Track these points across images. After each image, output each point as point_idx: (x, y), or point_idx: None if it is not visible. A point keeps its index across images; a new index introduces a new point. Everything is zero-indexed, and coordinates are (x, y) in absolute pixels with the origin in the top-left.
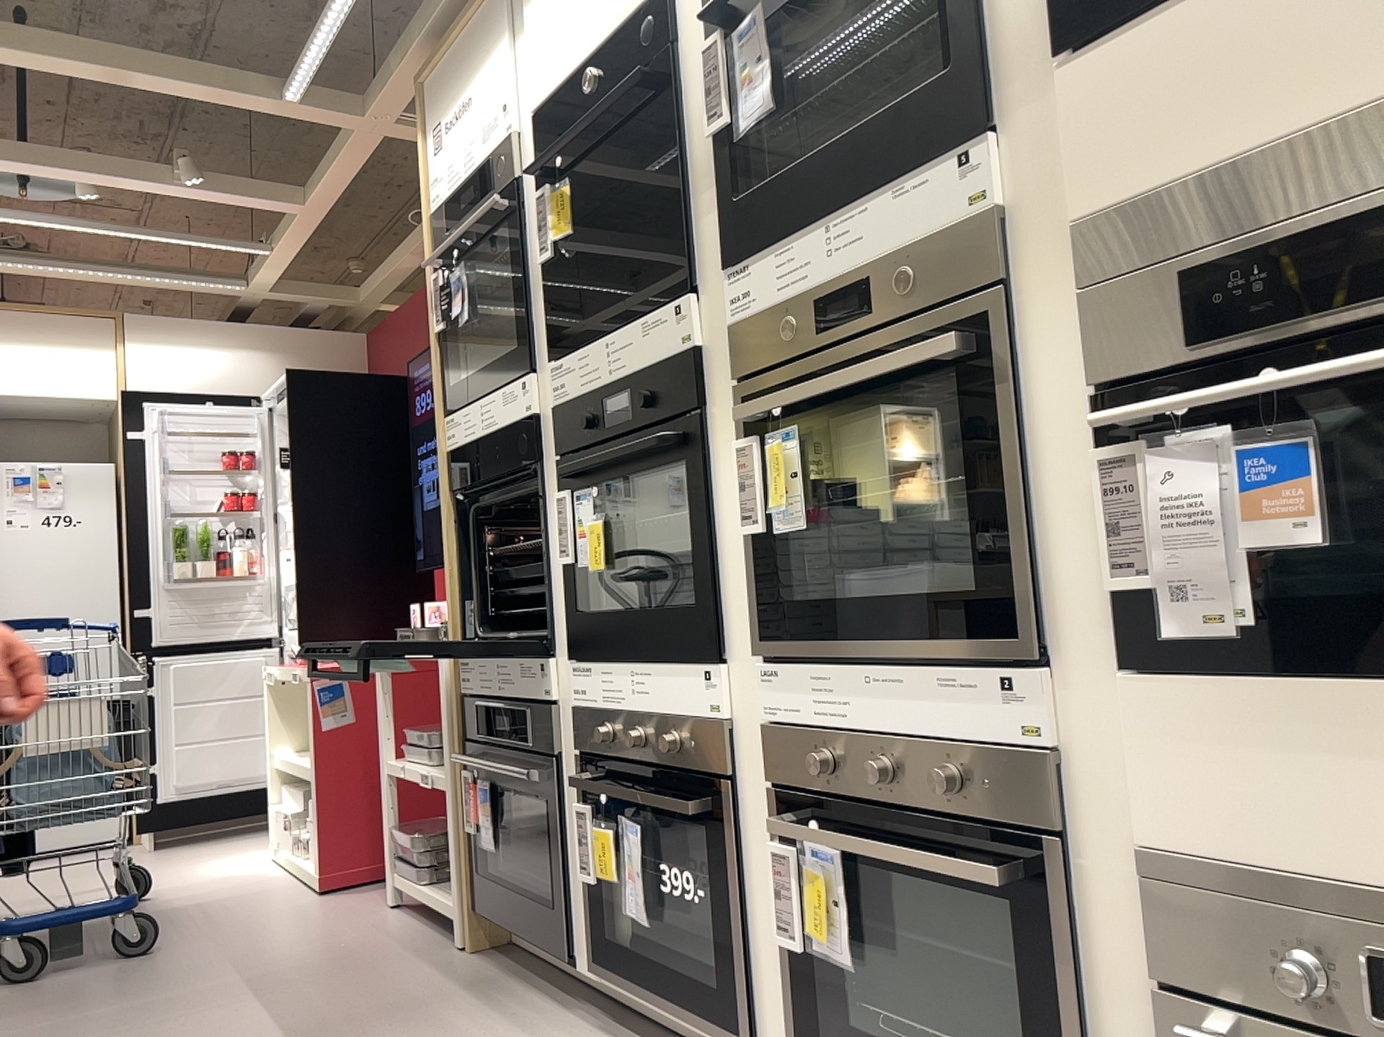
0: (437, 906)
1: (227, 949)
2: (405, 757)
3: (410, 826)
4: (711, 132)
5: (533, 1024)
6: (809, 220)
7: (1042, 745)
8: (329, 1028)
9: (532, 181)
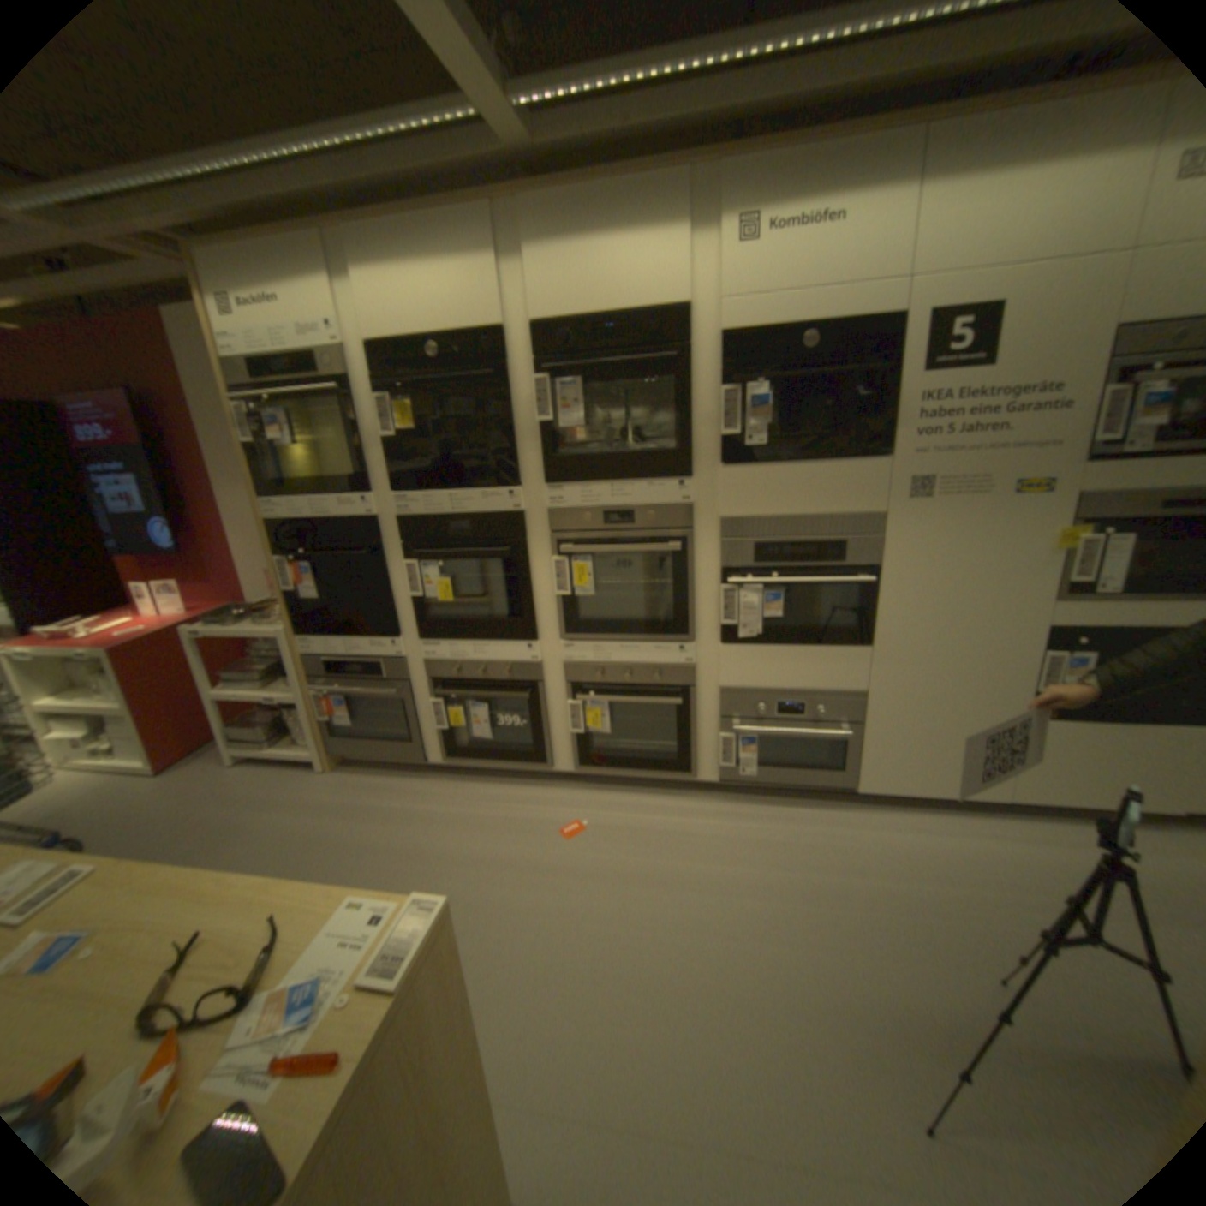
0: (286, 762)
1: (142, 837)
2: (216, 692)
3: (225, 726)
4: (537, 420)
5: (415, 795)
6: (602, 483)
7: (690, 666)
8: (309, 841)
9: (360, 382)
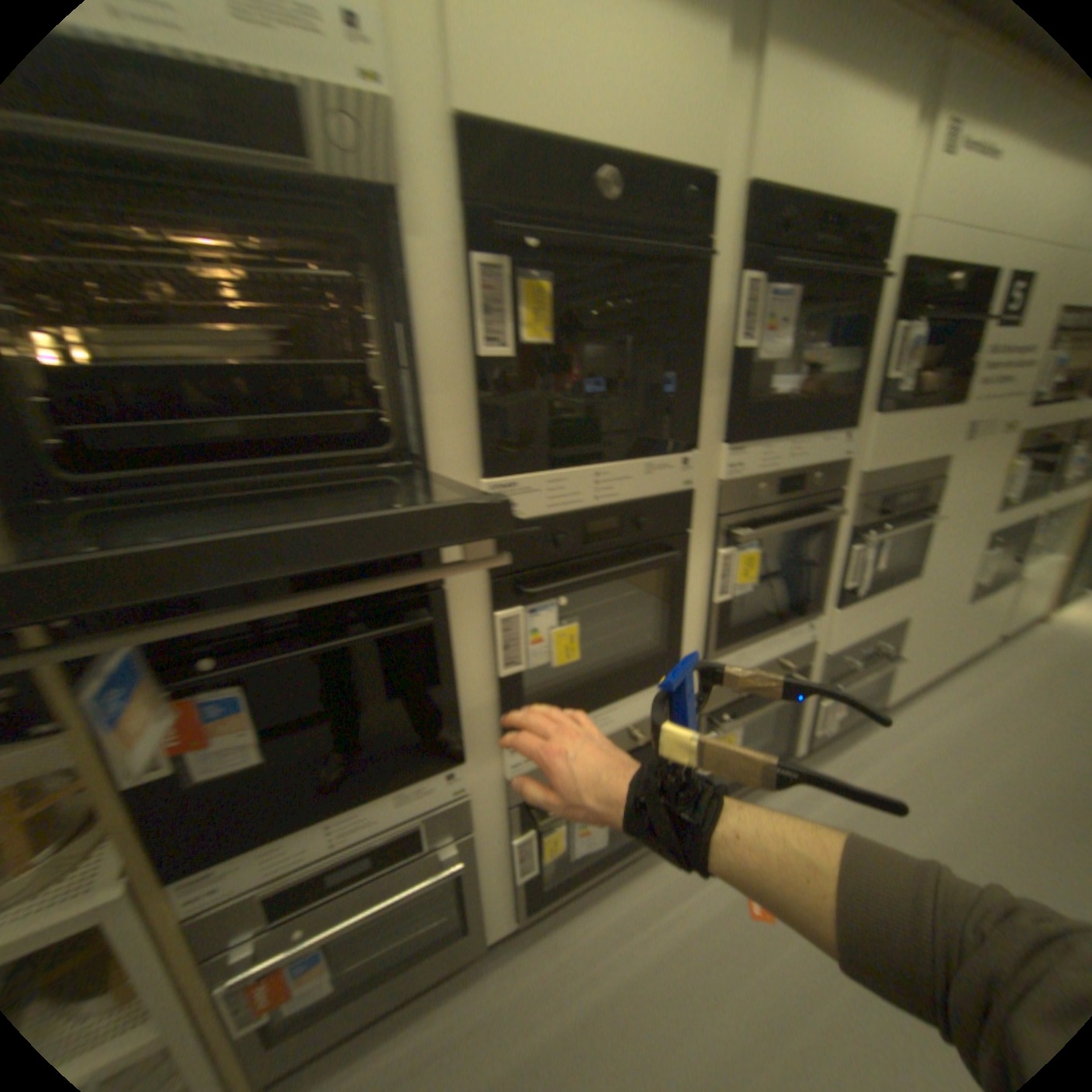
0: None
1: None
2: None
3: None
4: (735, 343)
5: (494, 1013)
6: (786, 436)
7: (812, 642)
8: None
9: (436, 213)
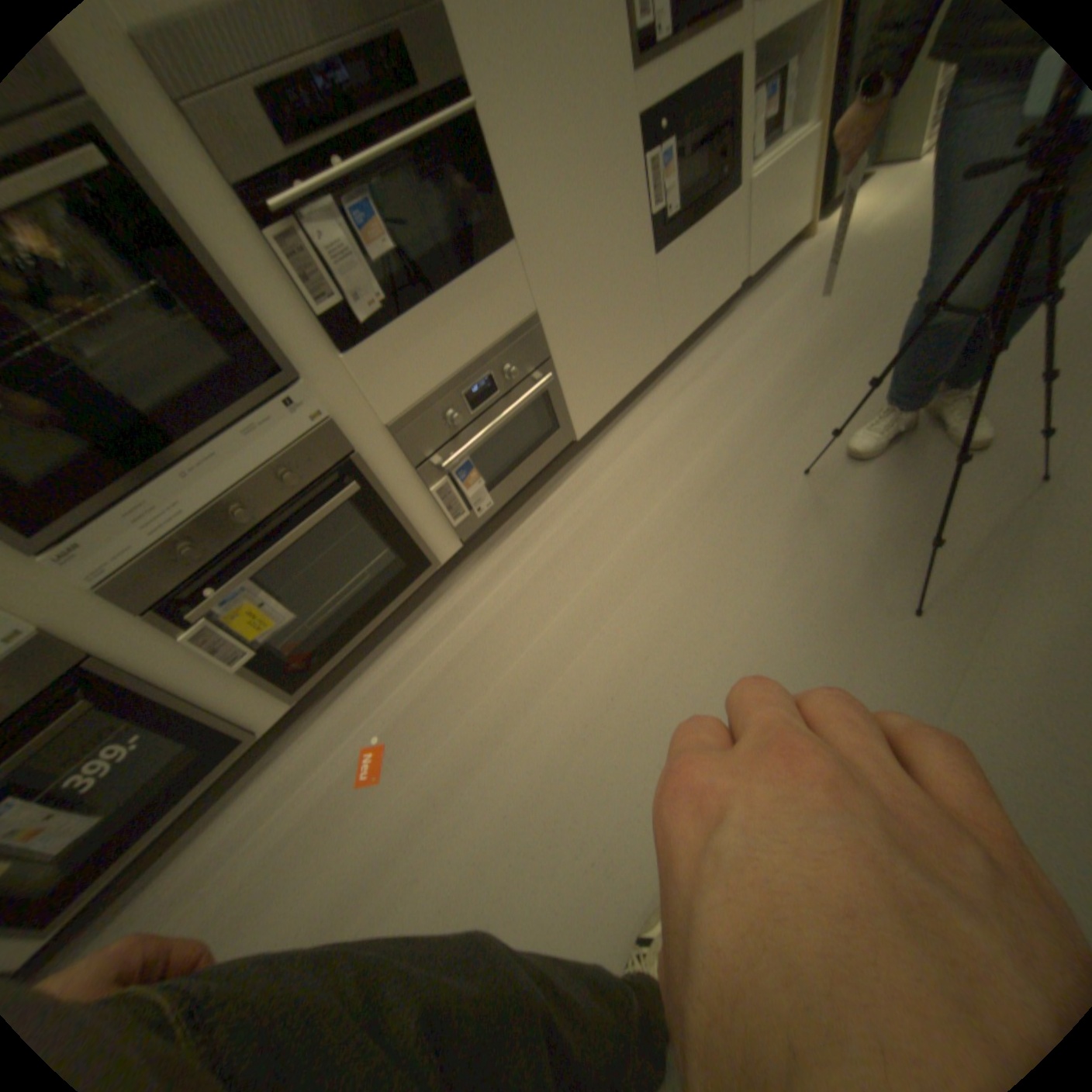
0: None
1: None
2: None
3: None
4: None
5: None
6: None
7: (323, 417)
8: None
9: None
